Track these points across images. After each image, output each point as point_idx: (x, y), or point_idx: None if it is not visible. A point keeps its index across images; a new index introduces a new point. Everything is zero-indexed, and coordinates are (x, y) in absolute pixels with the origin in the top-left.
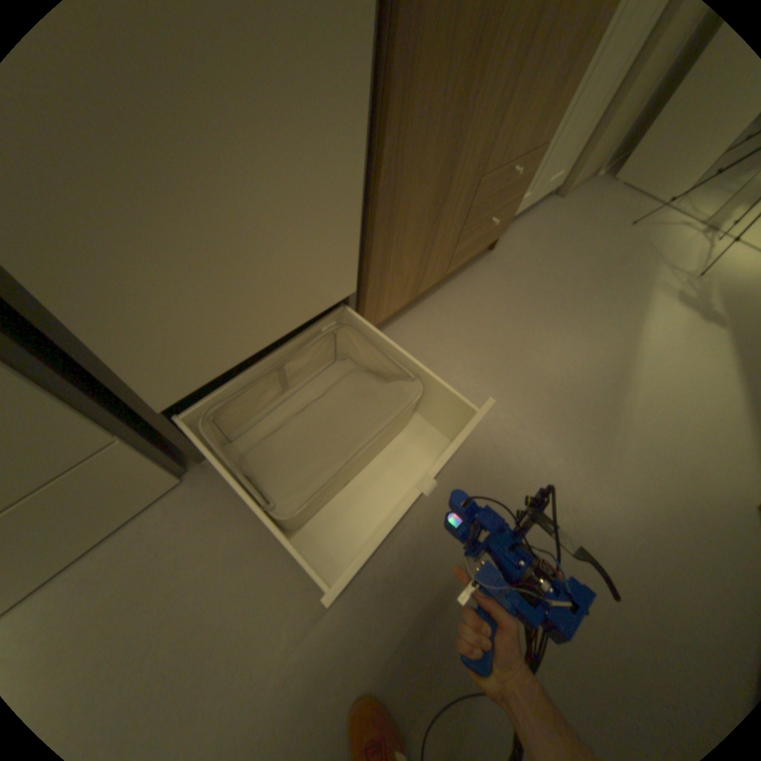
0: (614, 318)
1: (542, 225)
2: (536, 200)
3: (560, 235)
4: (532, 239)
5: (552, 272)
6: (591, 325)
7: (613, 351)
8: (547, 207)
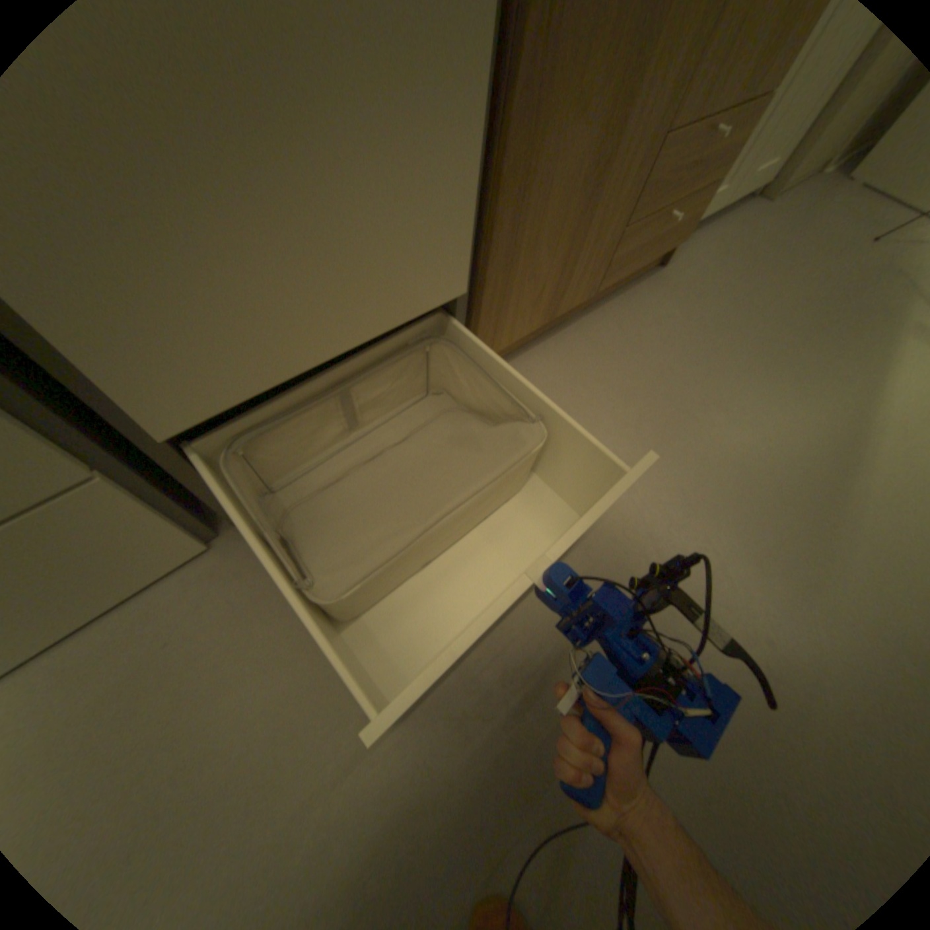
0: (841, 370)
1: (738, 237)
2: (733, 200)
3: (763, 251)
4: (722, 255)
5: (750, 301)
6: (804, 378)
7: (838, 416)
8: (746, 213)
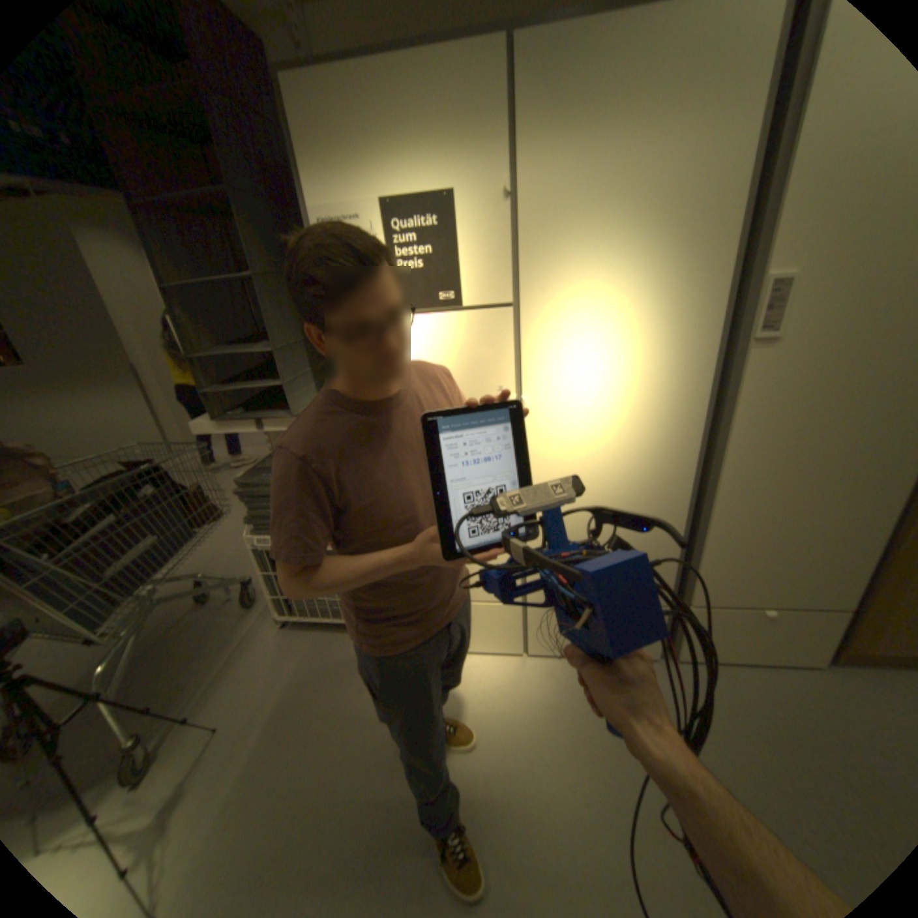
0: None
1: None
2: None
3: None
4: None
5: None
6: None
7: None
8: None
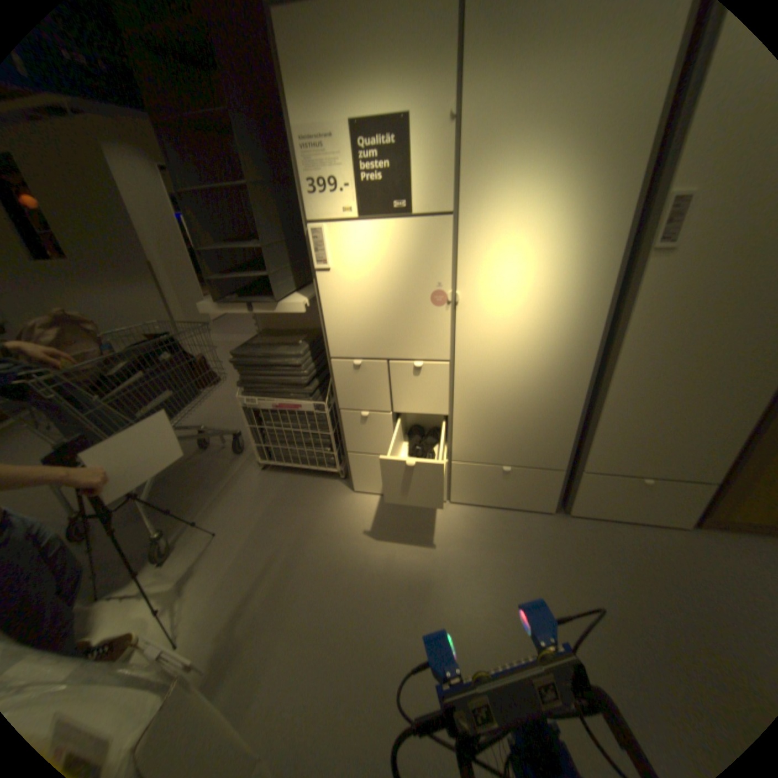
0: None
1: None
2: None
3: None
4: None
5: None
6: None
7: None
8: None
